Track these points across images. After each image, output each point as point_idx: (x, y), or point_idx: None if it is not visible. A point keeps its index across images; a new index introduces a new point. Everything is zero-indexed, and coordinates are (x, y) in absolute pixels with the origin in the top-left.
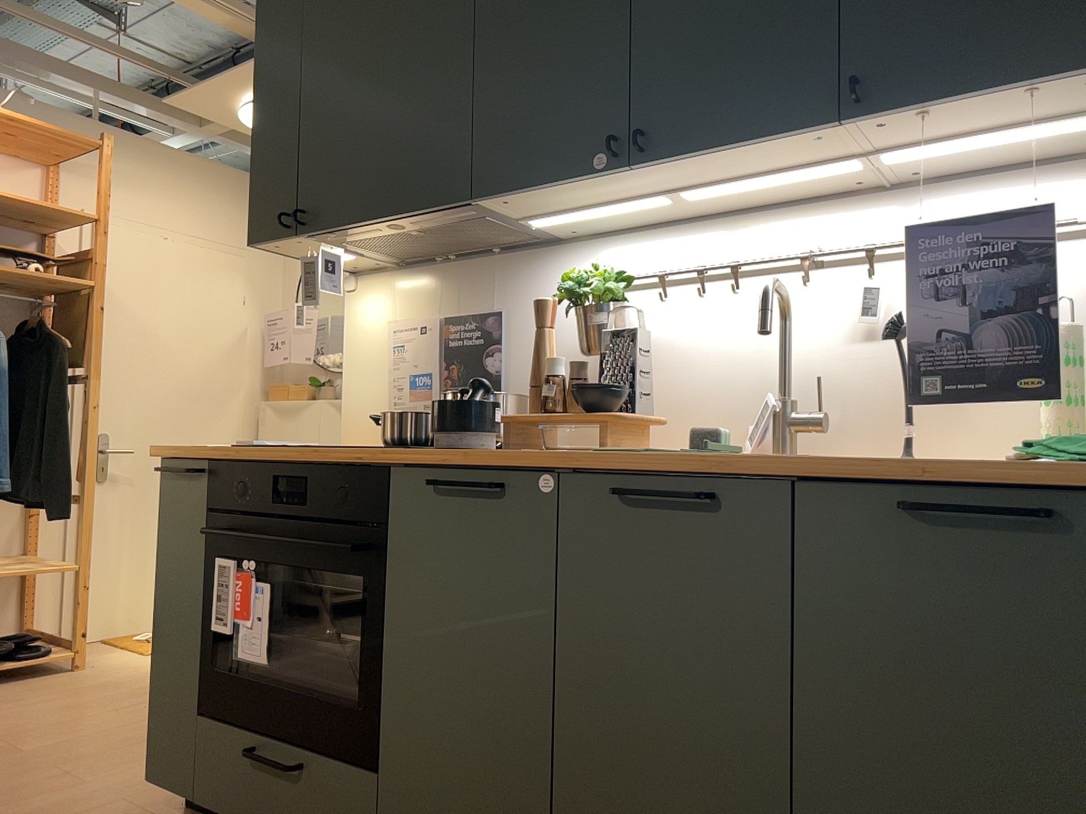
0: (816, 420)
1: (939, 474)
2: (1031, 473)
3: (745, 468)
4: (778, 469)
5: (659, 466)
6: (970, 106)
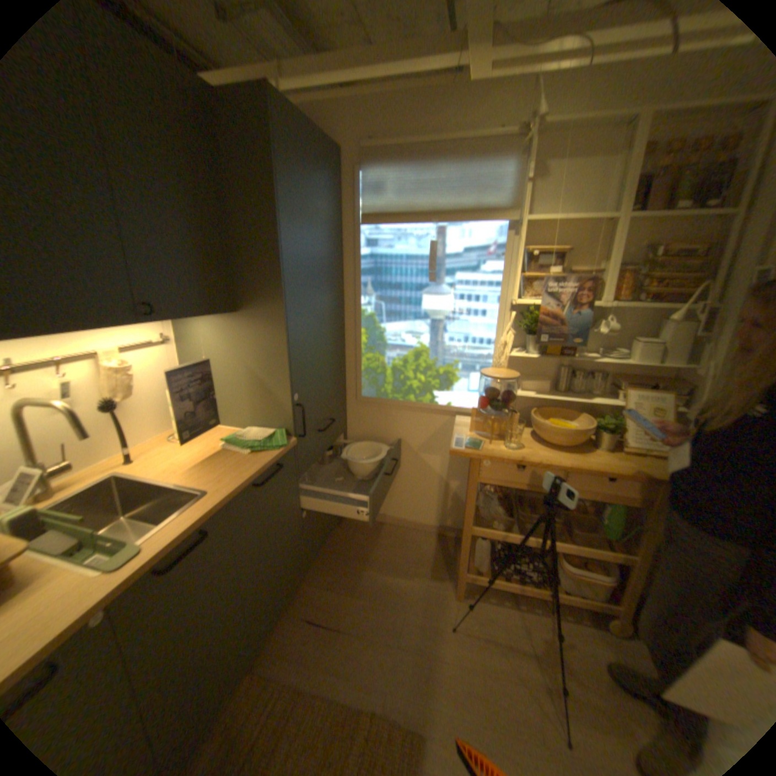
0: (68, 467)
1: (261, 471)
2: (277, 458)
3: (213, 511)
4: (224, 502)
5: (168, 542)
6: (180, 317)
